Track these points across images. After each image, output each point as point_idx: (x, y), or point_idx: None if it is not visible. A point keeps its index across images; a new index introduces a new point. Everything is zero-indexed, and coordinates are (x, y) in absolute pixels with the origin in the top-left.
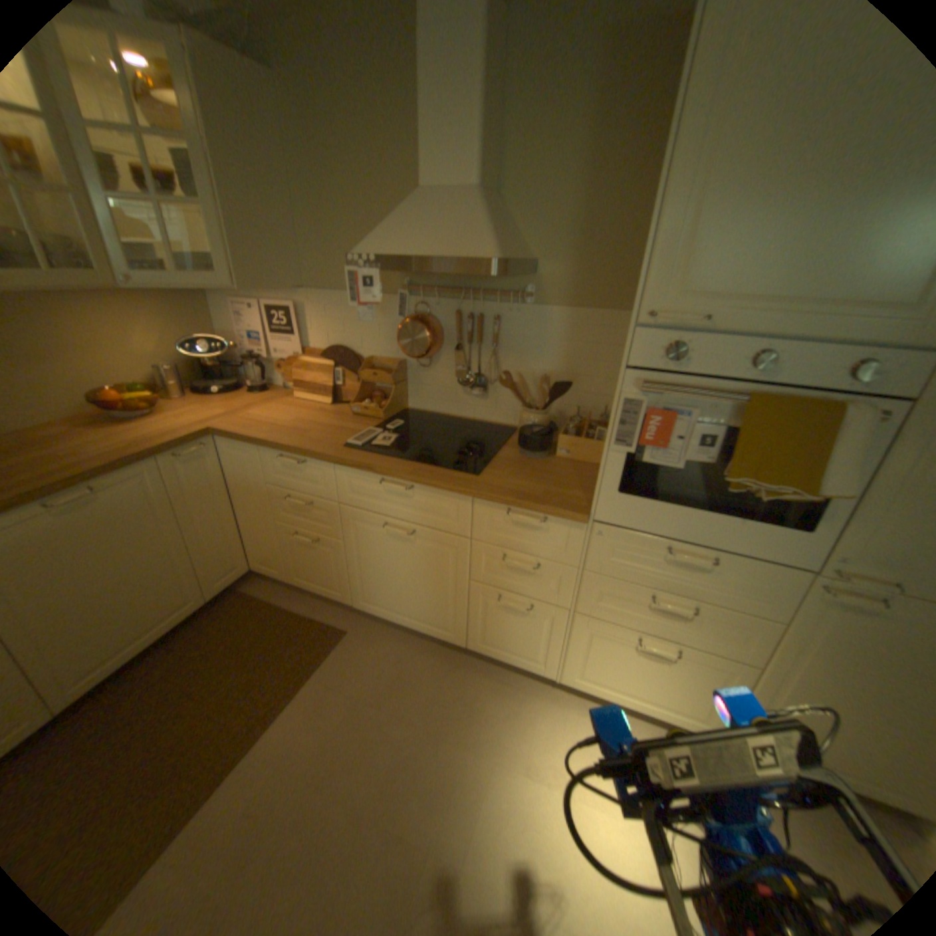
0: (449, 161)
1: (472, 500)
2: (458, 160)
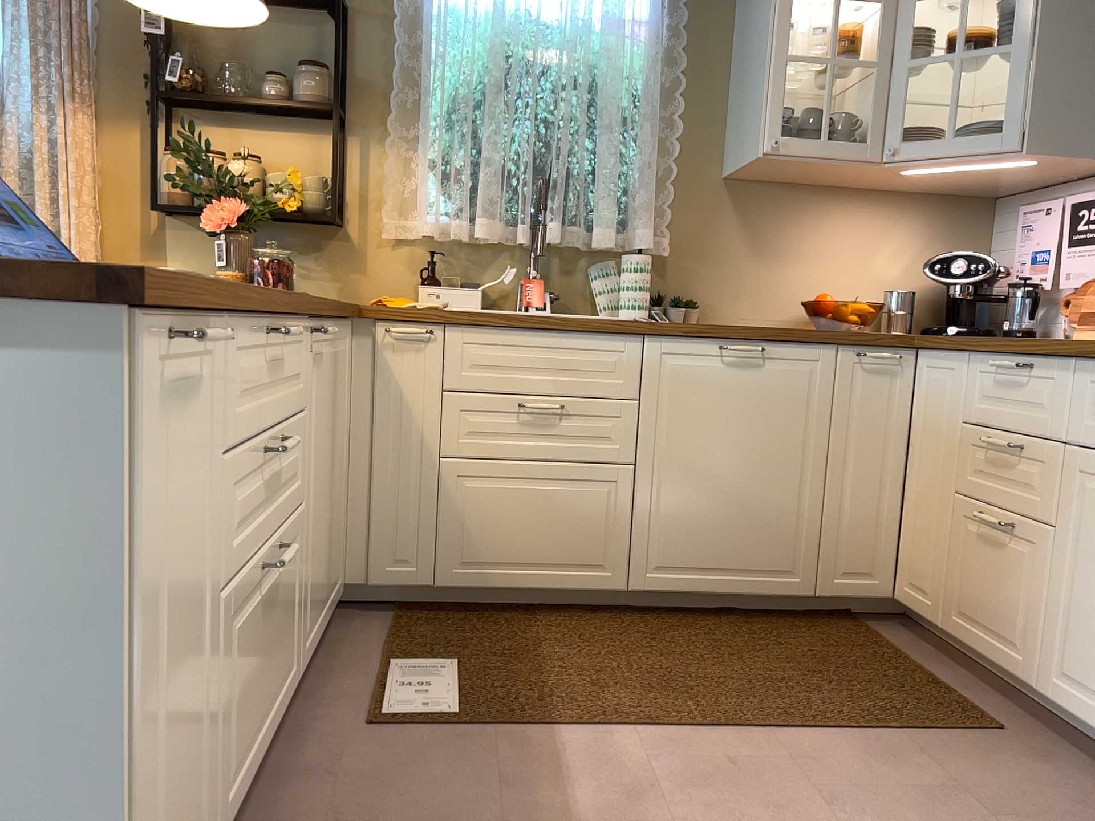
0: None
1: None
2: None
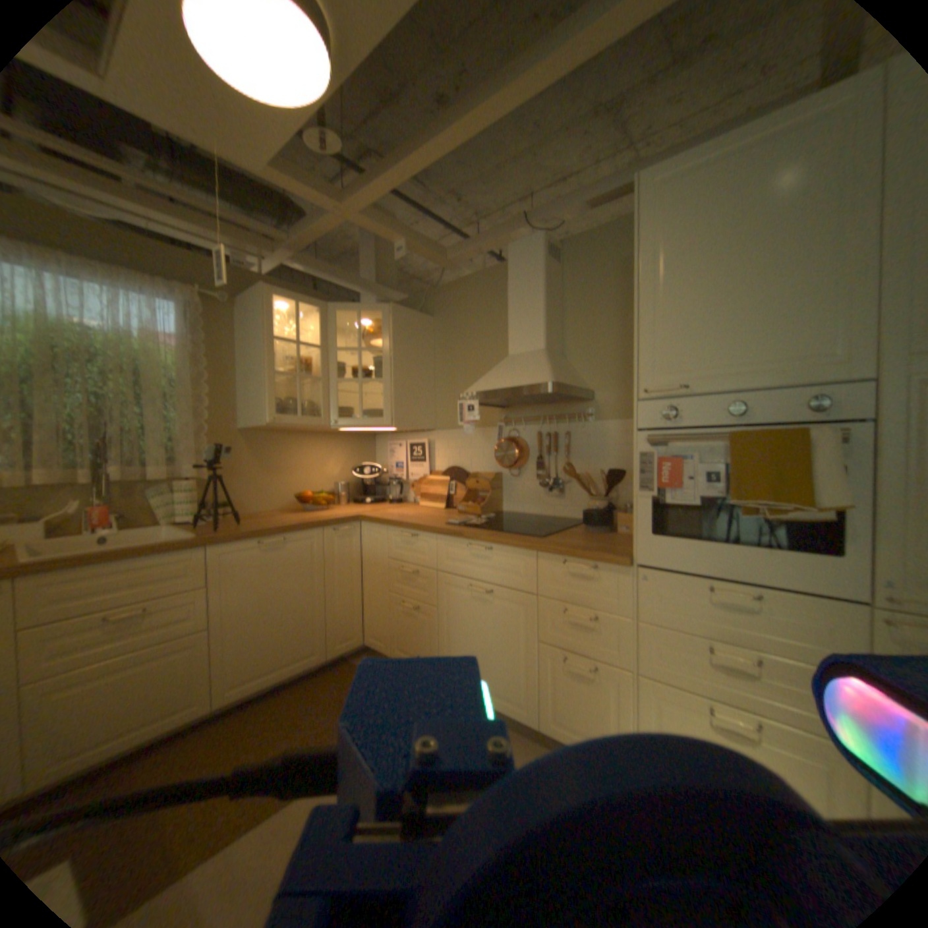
0: (526, 339)
1: (536, 556)
2: (531, 338)
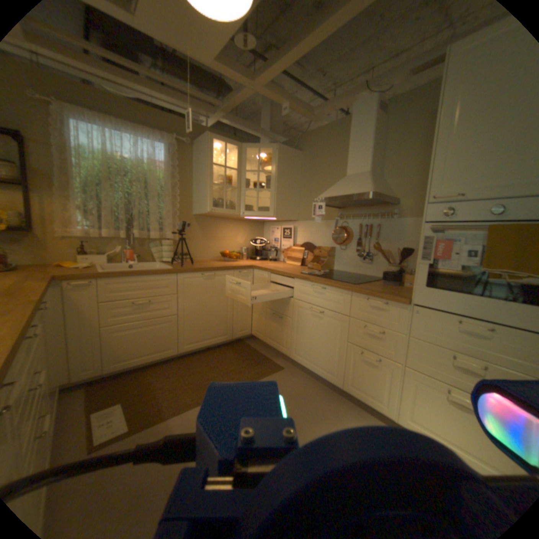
0: (358, 164)
1: (351, 294)
2: (362, 163)
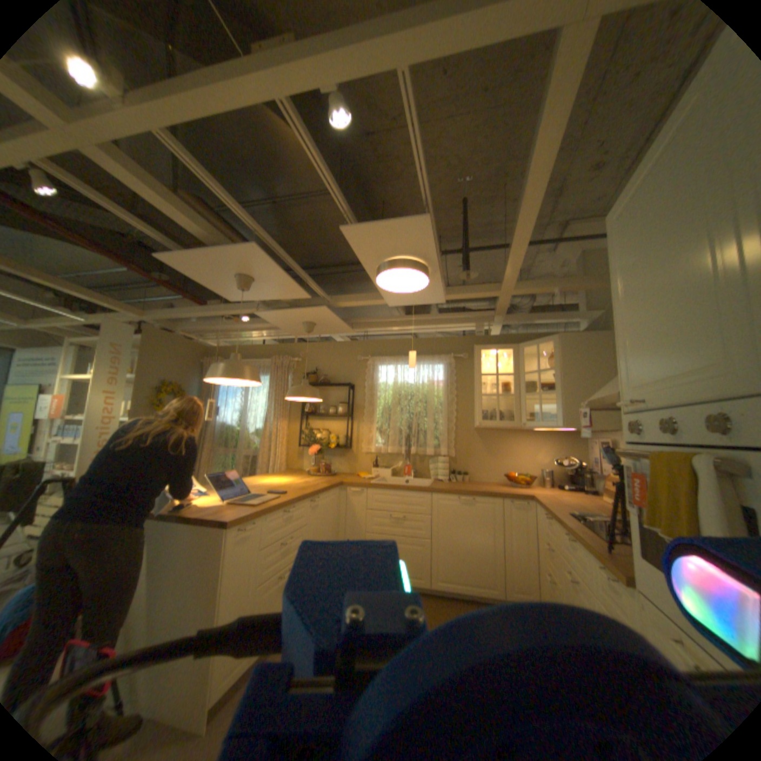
0: None
1: (591, 557)
2: None
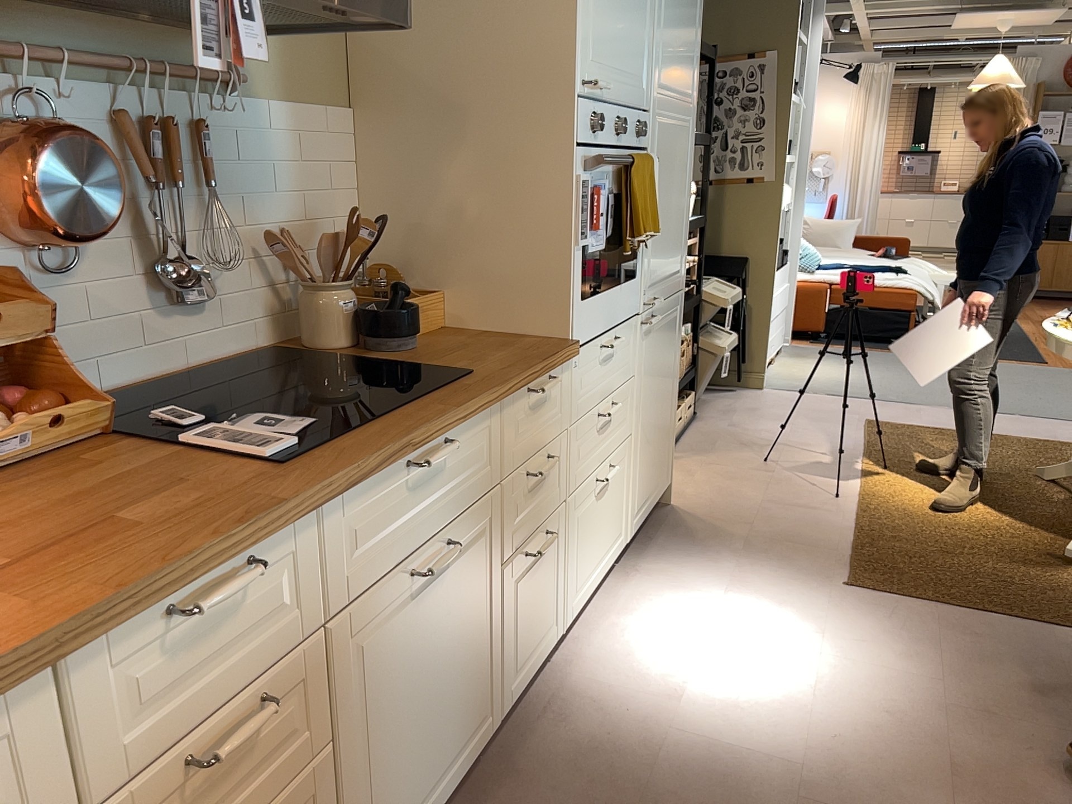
0: None
1: (502, 405)
2: None
